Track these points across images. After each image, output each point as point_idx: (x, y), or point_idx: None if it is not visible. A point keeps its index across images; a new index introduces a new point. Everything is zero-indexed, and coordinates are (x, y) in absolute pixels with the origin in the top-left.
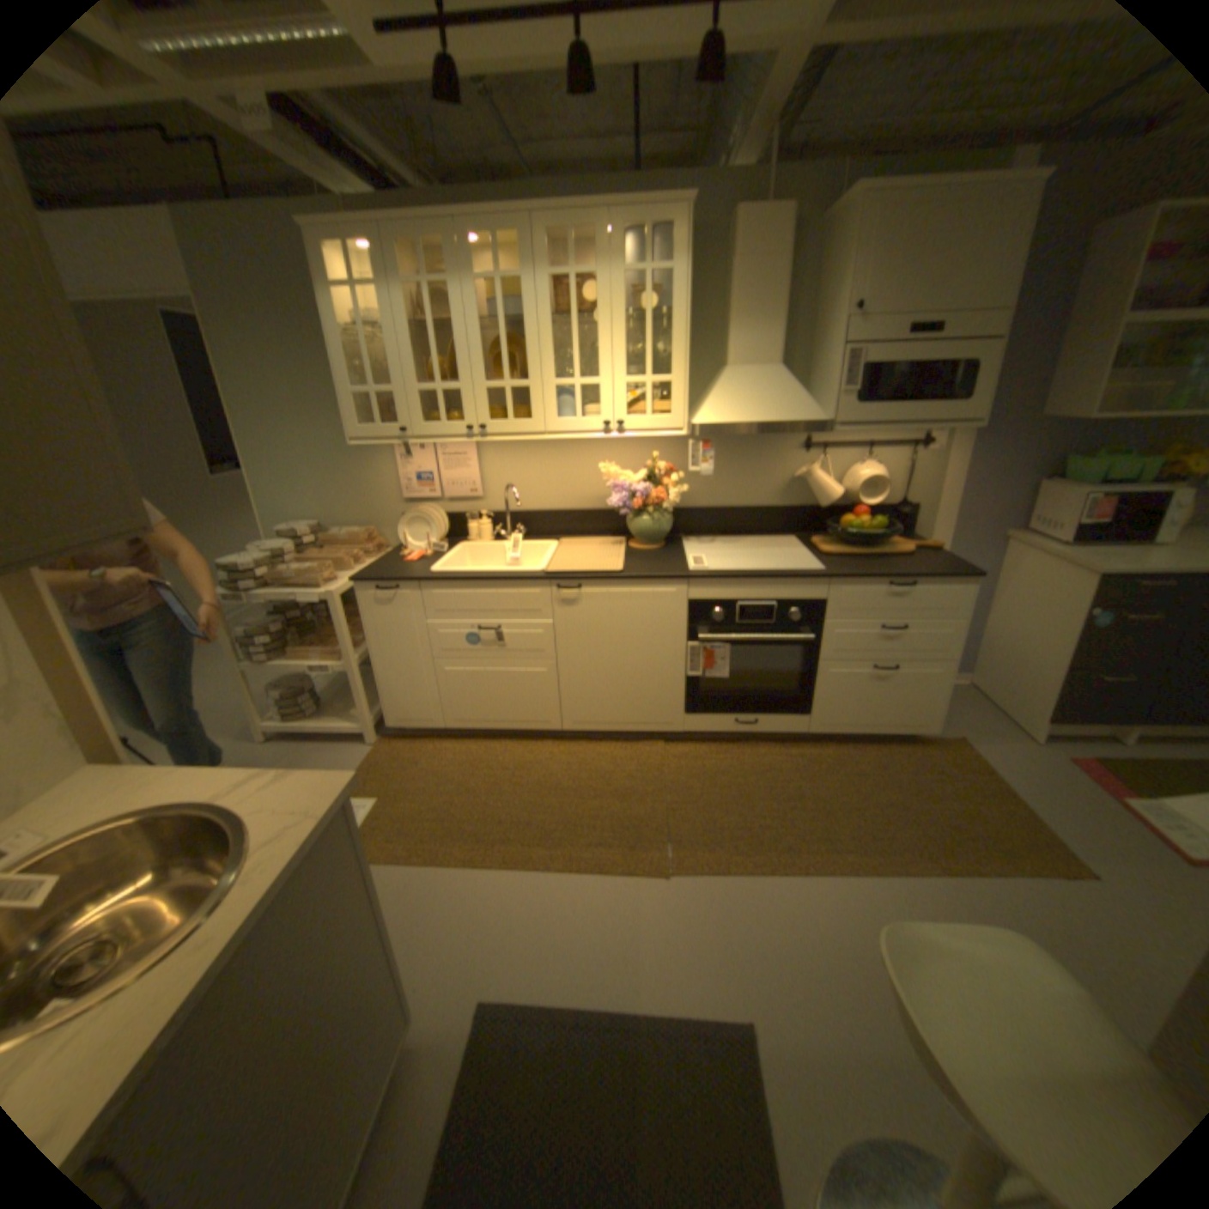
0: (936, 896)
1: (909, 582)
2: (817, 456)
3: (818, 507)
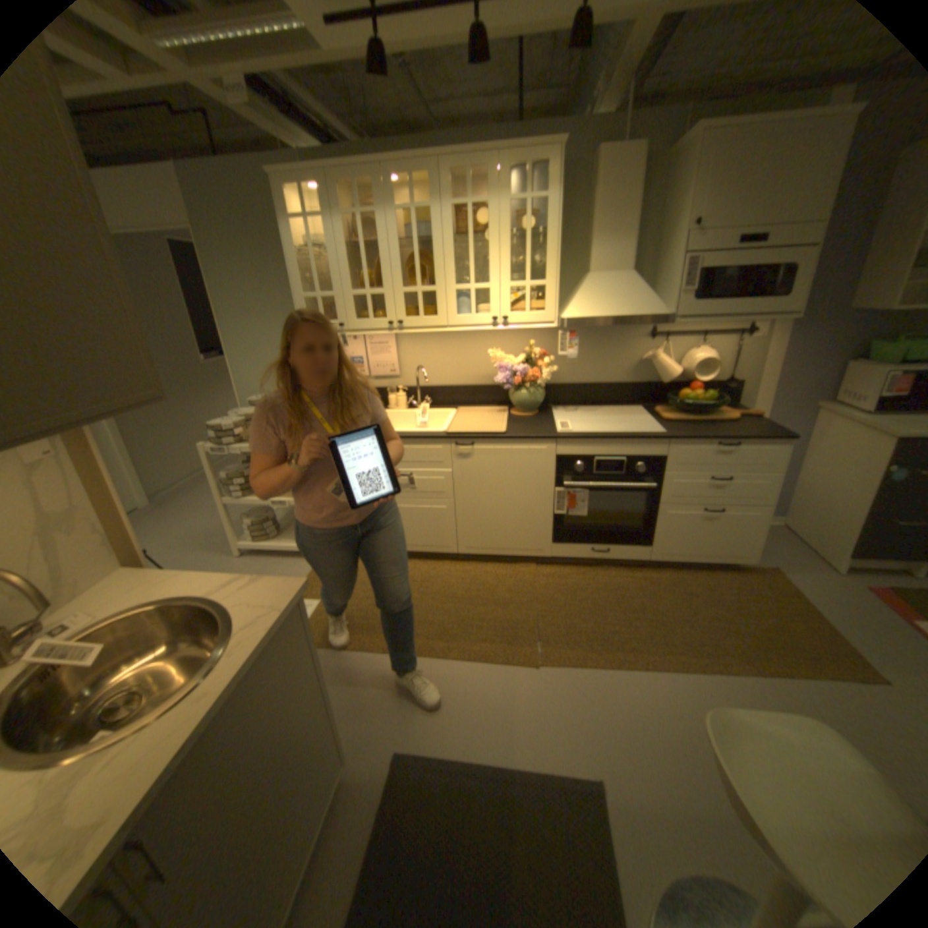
0: (752, 692)
1: (734, 443)
2: (660, 342)
3: (661, 383)
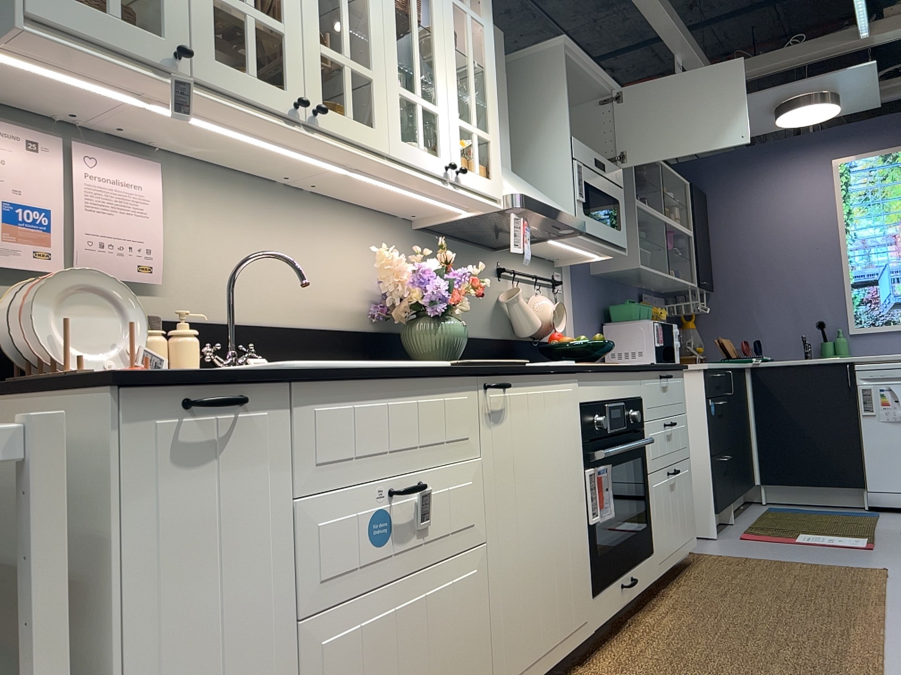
0: None
1: (666, 374)
2: (506, 284)
3: (515, 340)
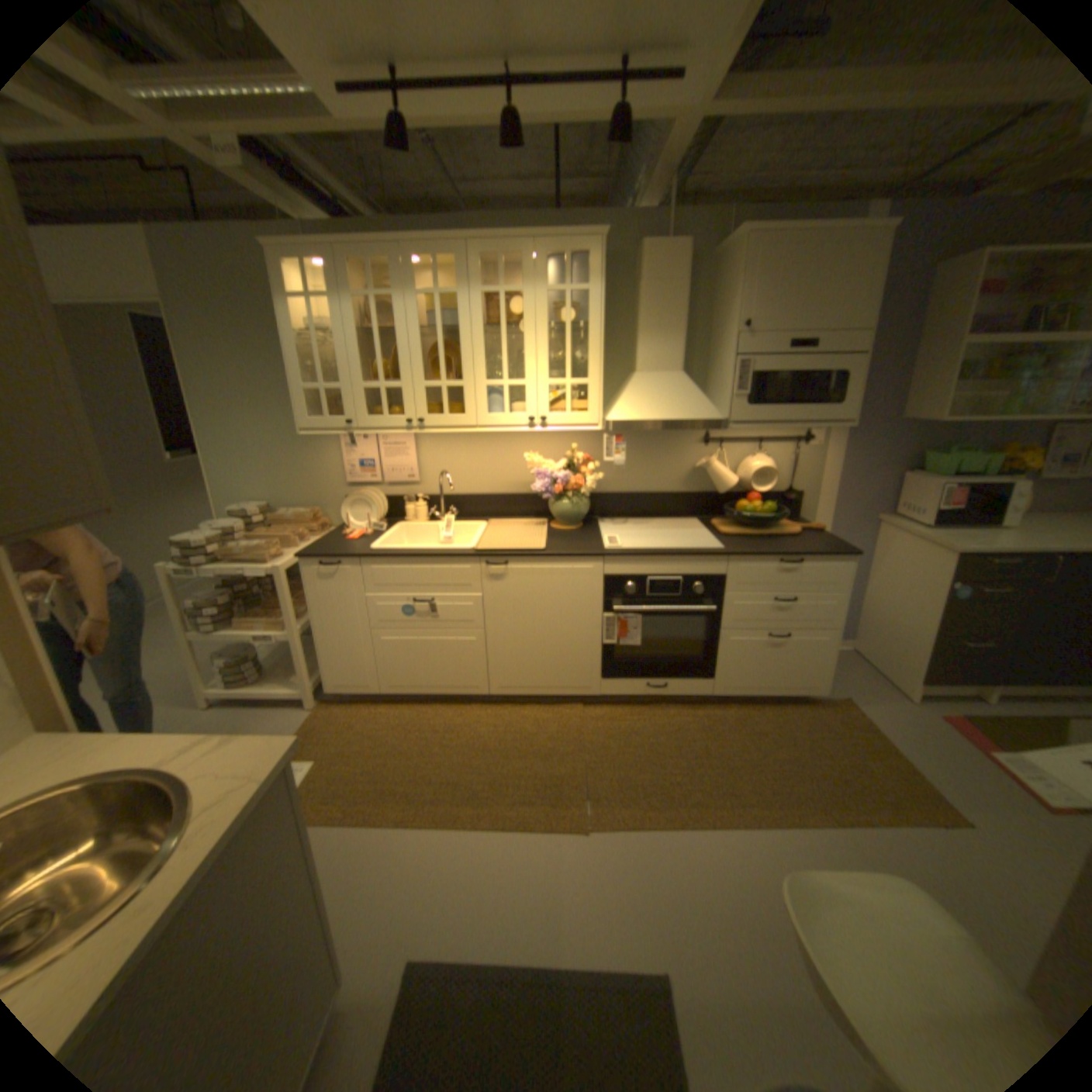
0: (831, 846)
1: (796, 560)
2: (714, 449)
3: (716, 493)
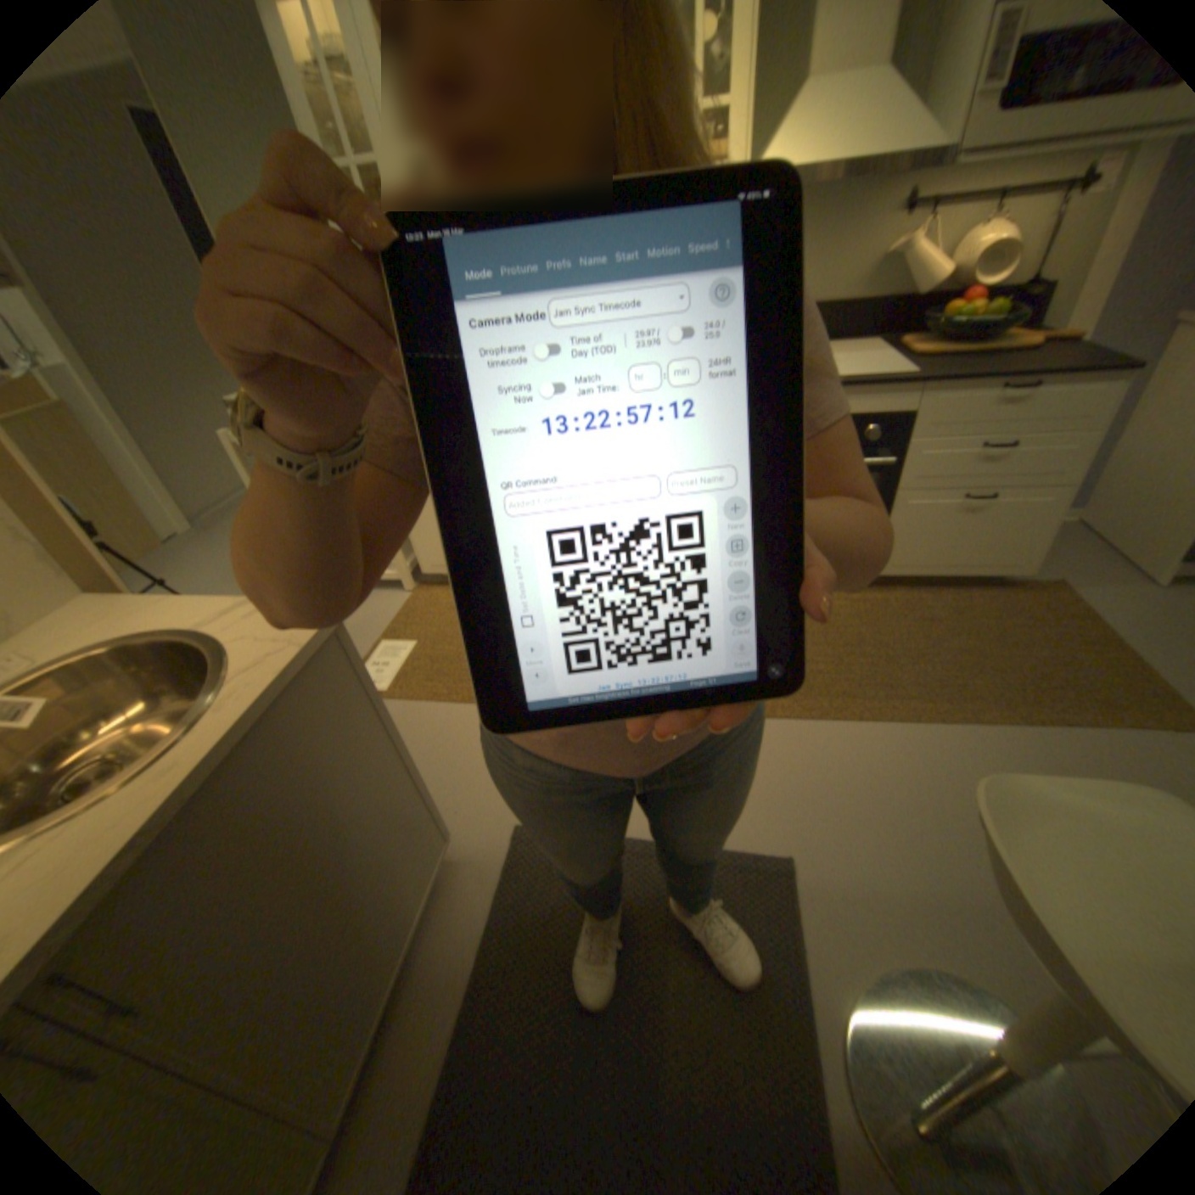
0: (1011, 744)
1: (1031, 382)
2: (922, 219)
3: (915, 296)
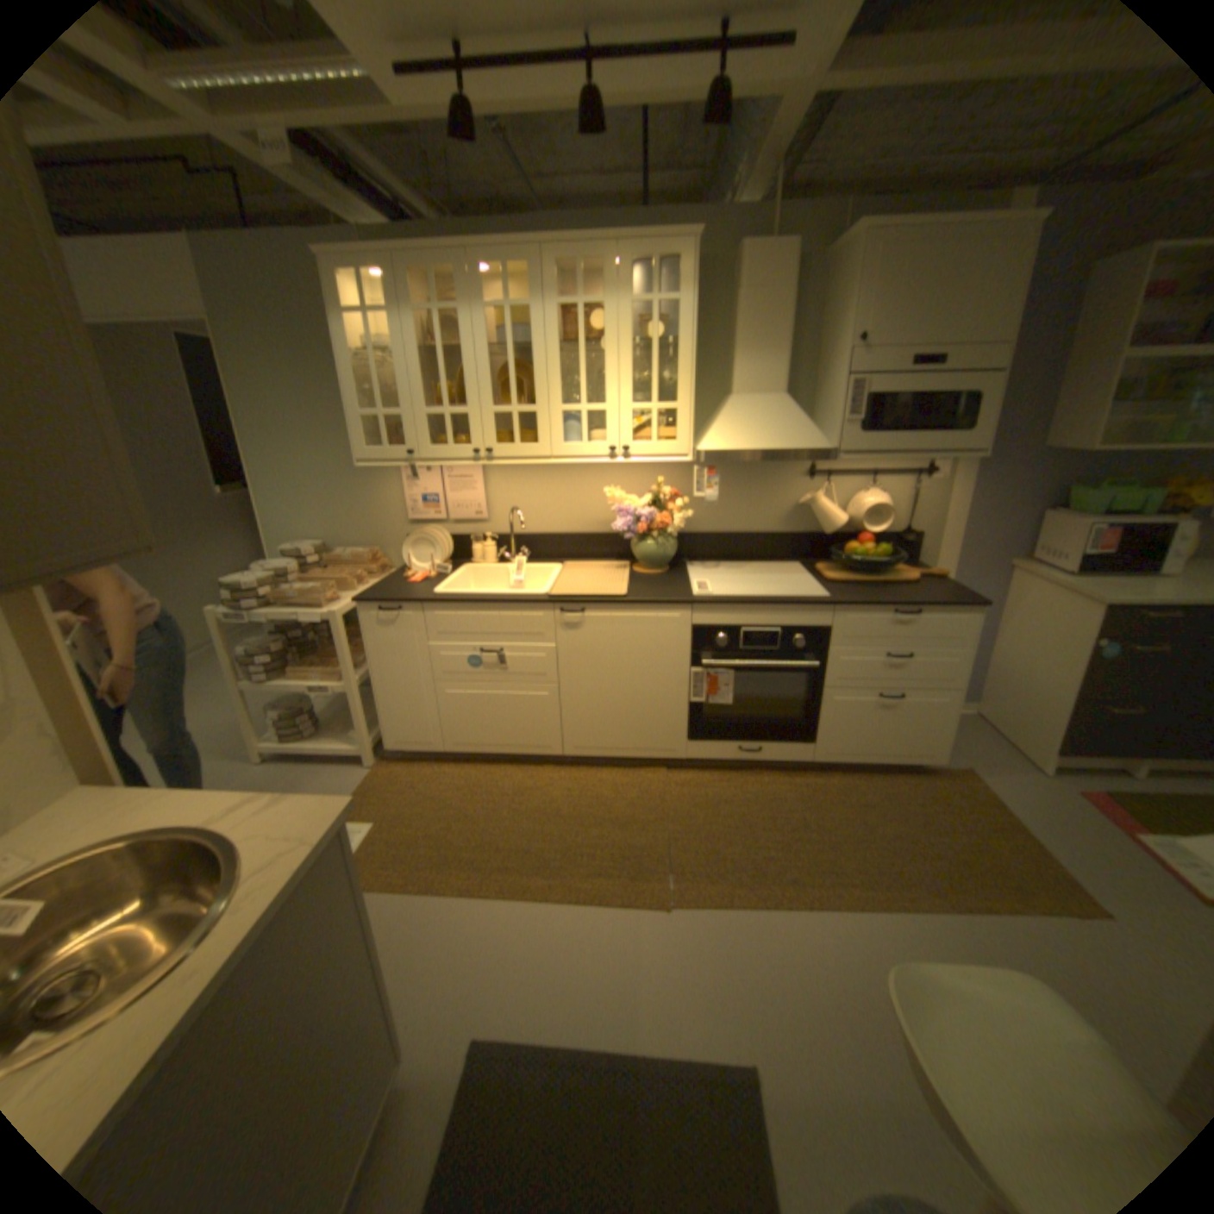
0: (945, 934)
1: (914, 610)
2: (821, 483)
3: (822, 534)
